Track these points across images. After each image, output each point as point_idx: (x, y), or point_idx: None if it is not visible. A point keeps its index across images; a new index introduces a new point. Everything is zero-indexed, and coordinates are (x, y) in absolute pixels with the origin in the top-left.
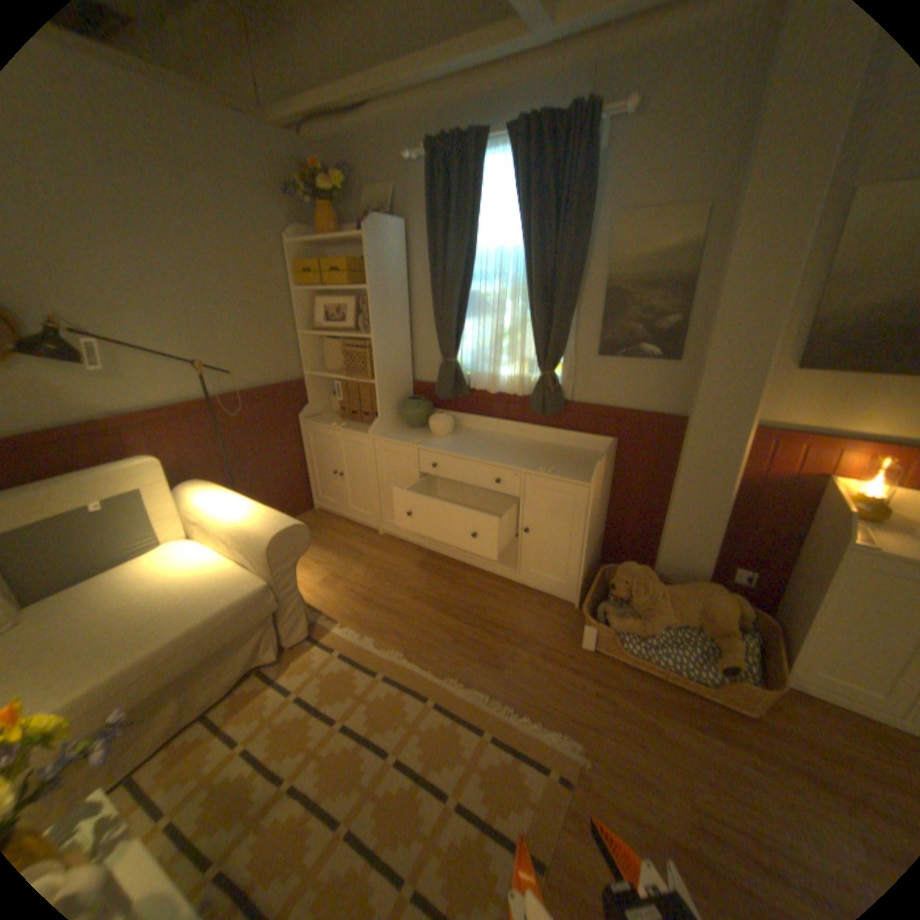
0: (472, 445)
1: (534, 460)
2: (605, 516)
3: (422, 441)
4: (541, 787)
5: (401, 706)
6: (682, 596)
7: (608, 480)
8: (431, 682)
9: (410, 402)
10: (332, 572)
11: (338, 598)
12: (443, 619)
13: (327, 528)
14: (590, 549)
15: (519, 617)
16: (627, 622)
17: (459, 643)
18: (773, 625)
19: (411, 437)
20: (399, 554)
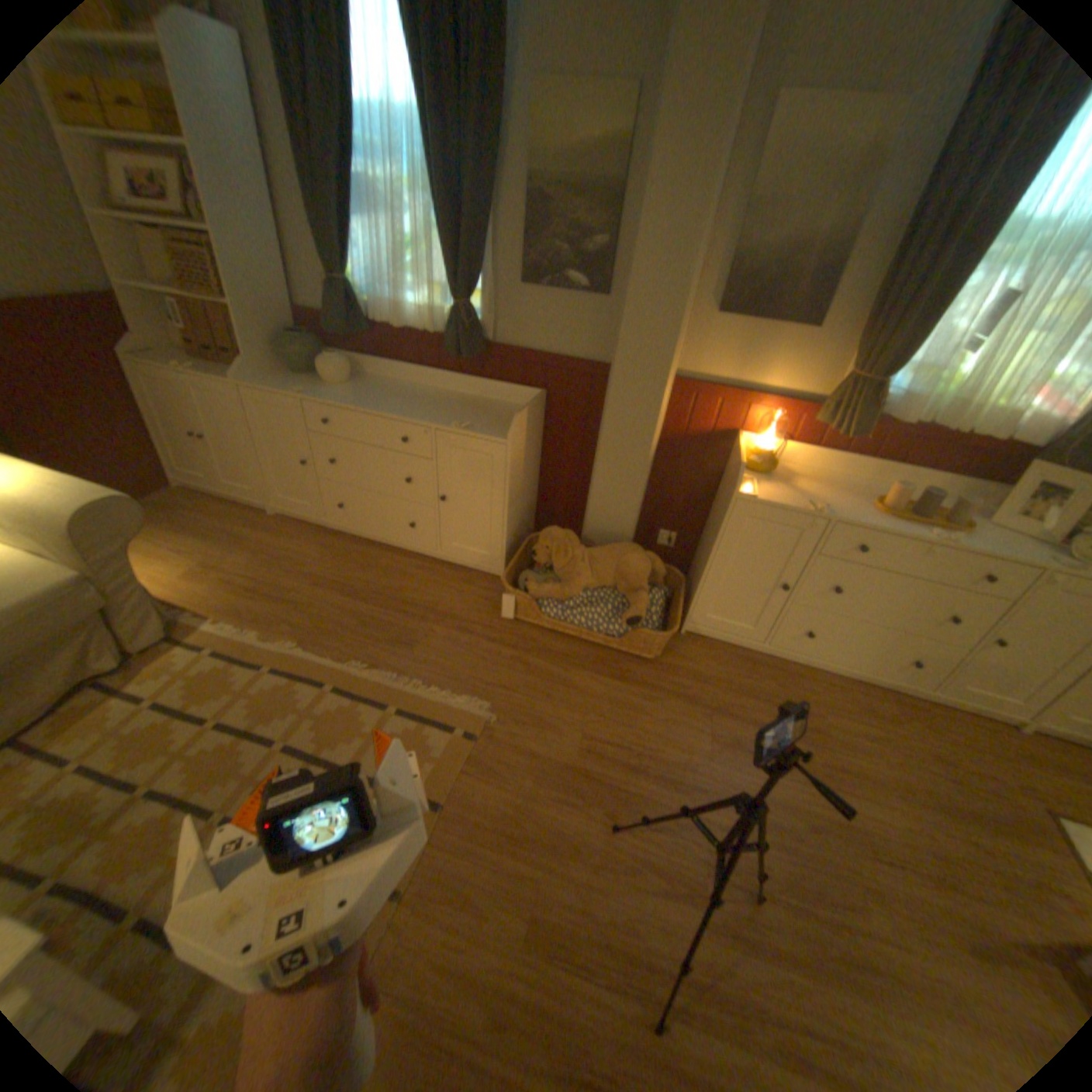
0: (374, 396)
1: (449, 415)
2: (535, 482)
3: (305, 389)
4: (444, 744)
5: (291, 696)
6: (599, 557)
7: (536, 440)
8: (329, 668)
9: (287, 335)
10: (199, 563)
11: (209, 592)
12: (348, 603)
13: (191, 510)
14: (515, 517)
15: (439, 594)
16: (546, 587)
17: (366, 627)
18: (679, 578)
19: (292, 384)
20: (295, 537)
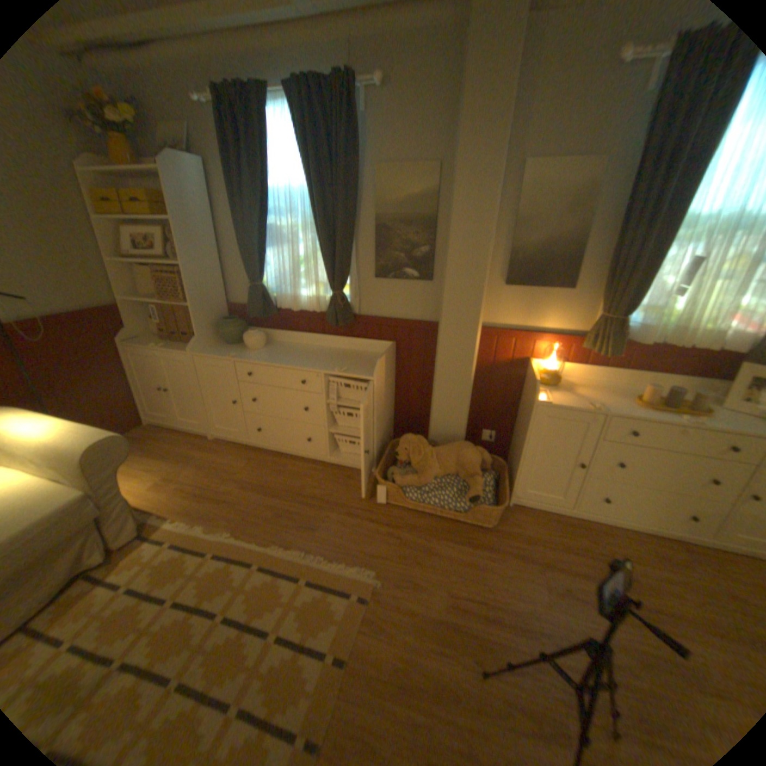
0: (282, 355)
1: (332, 363)
2: (392, 403)
3: (237, 354)
4: (343, 608)
5: (228, 576)
6: (444, 453)
7: (391, 374)
8: (255, 552)
9: (225, 321)
10: (162, 478)
11: (168, 499)
12: (266, 500)
13: (157, 440)
14: (381, 428)
15: (330, 489)
16: (408, 478)
17: (279, 517)
18: (503, 464)
19: (228, 352)
20: (227, 454)
